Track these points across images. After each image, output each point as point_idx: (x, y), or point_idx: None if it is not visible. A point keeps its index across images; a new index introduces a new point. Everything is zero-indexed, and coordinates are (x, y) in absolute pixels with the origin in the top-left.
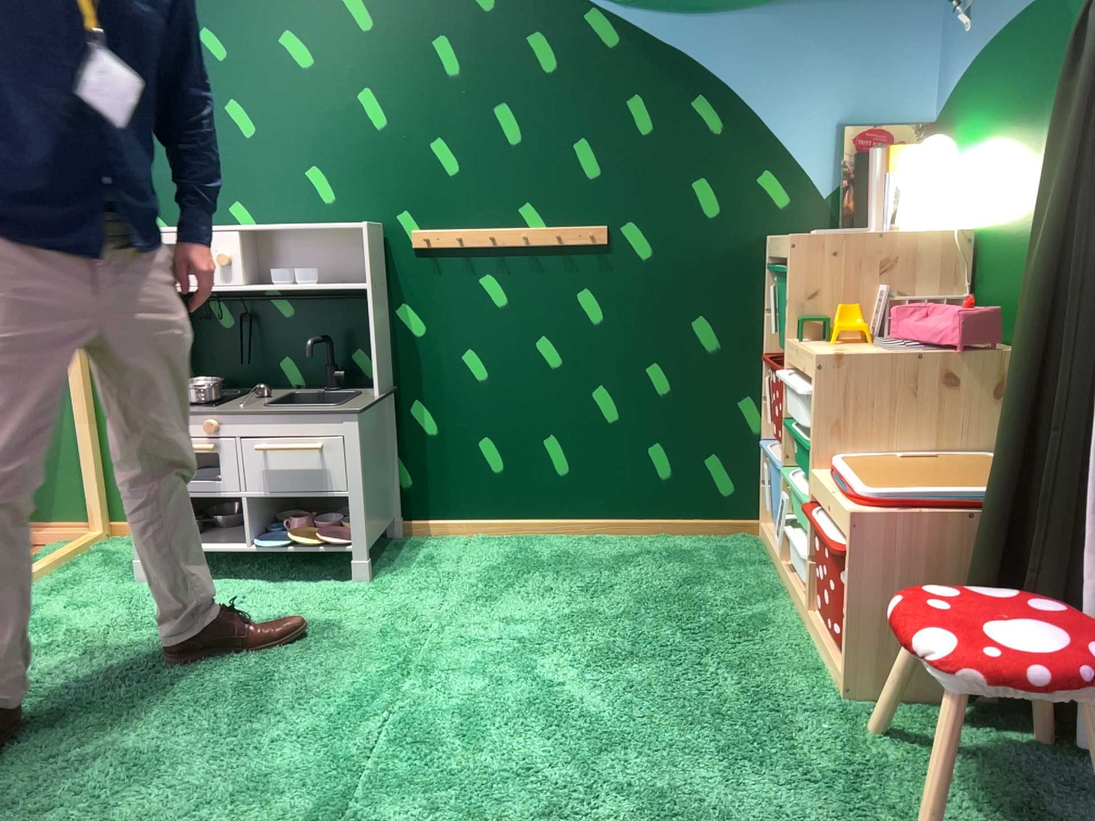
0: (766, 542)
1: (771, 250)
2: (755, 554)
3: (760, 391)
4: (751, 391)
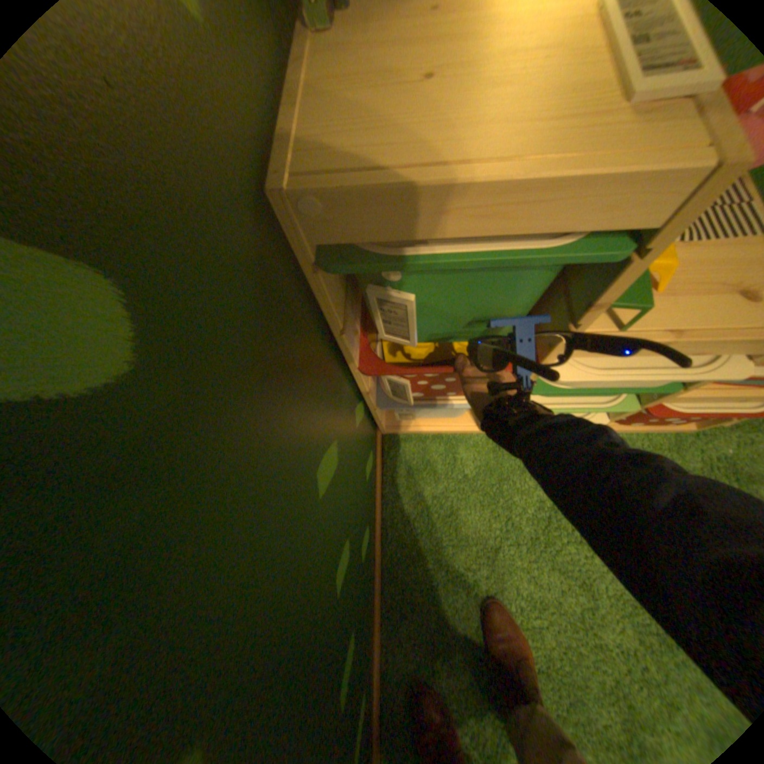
0: (409, 430)
1: (360, 216)
2: (432, 444)
3: (360, 388)
4: (356, 402)
